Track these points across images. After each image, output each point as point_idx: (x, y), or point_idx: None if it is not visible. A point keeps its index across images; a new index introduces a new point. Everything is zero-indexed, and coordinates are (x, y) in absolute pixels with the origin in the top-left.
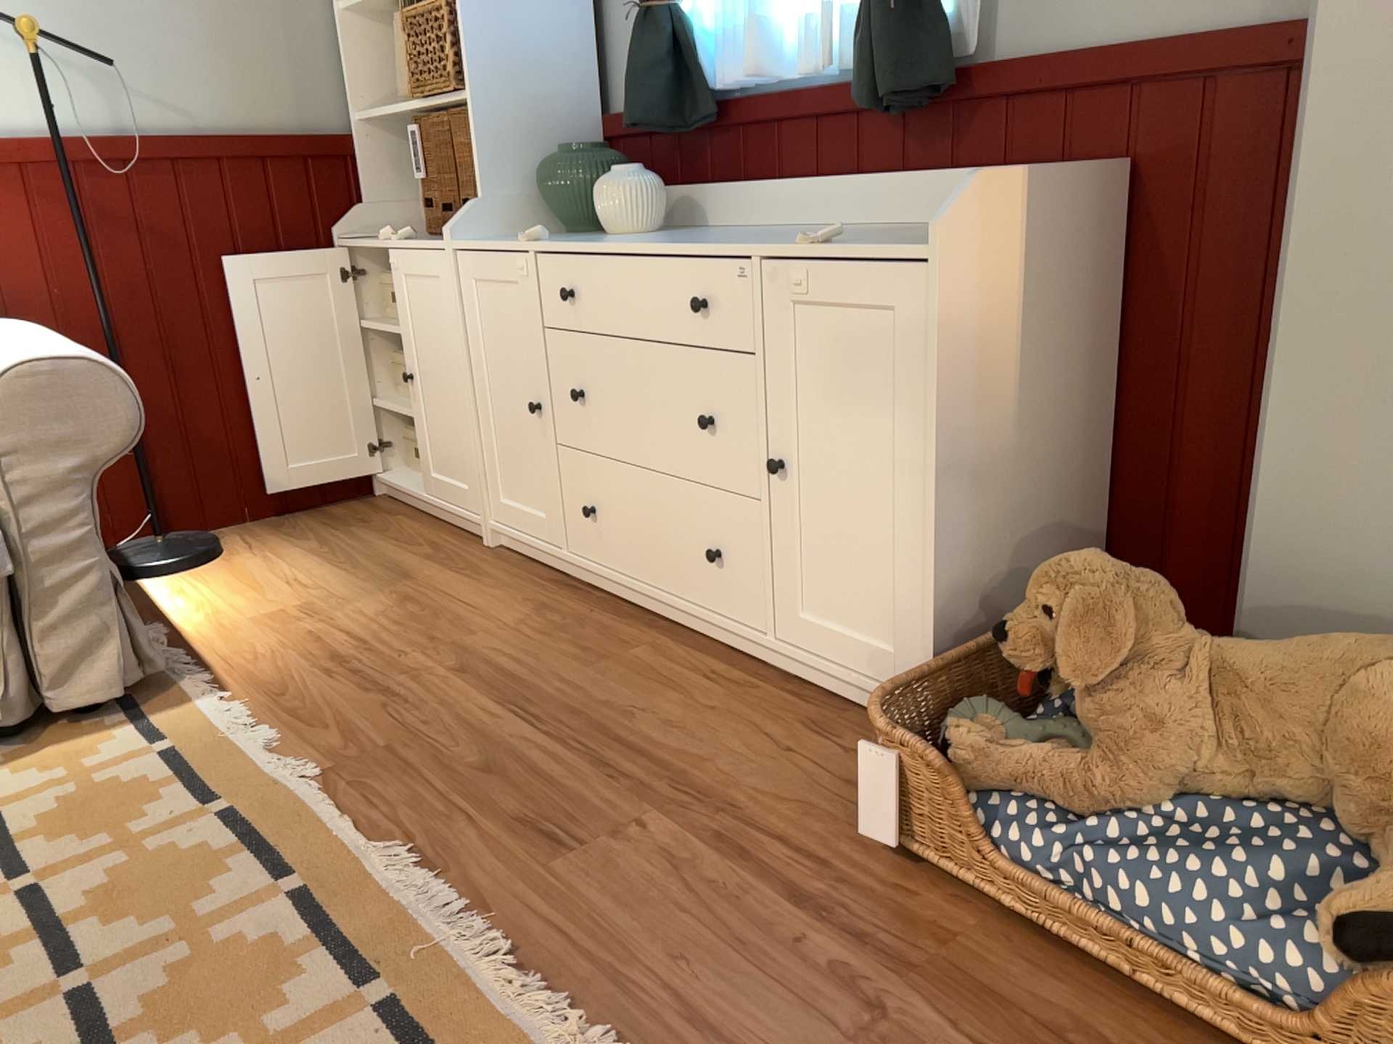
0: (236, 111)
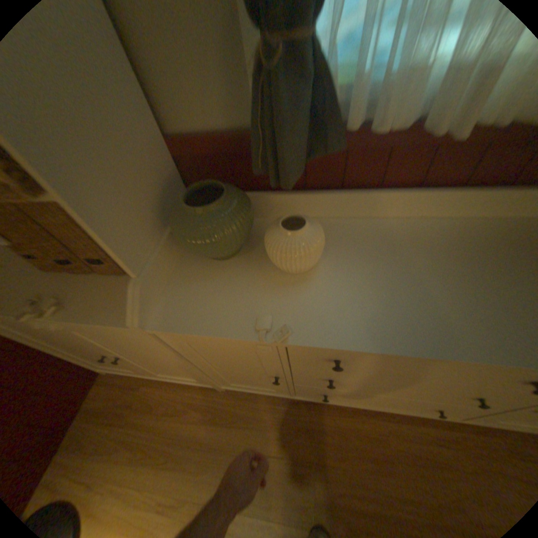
0: None
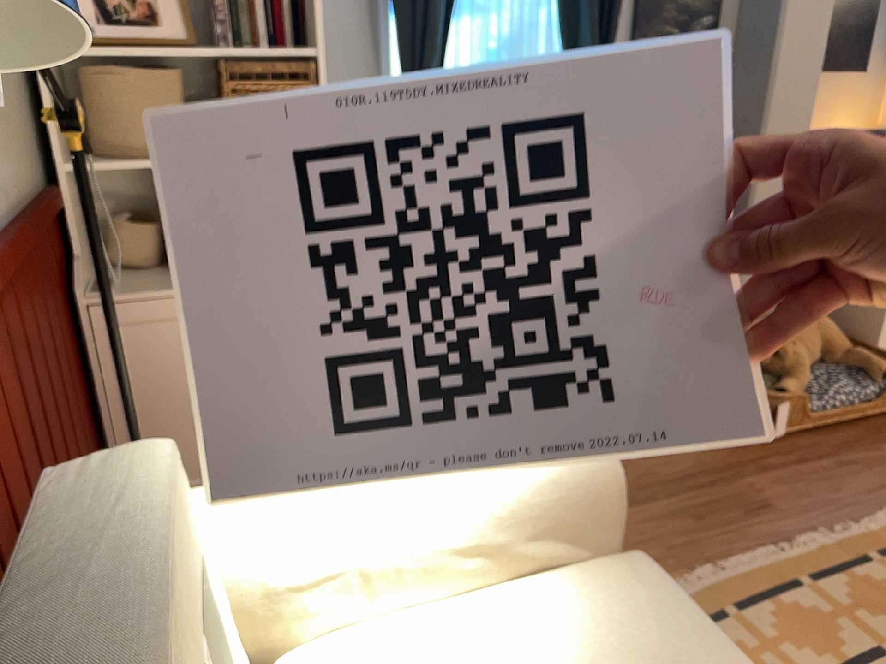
0: (11, 176)
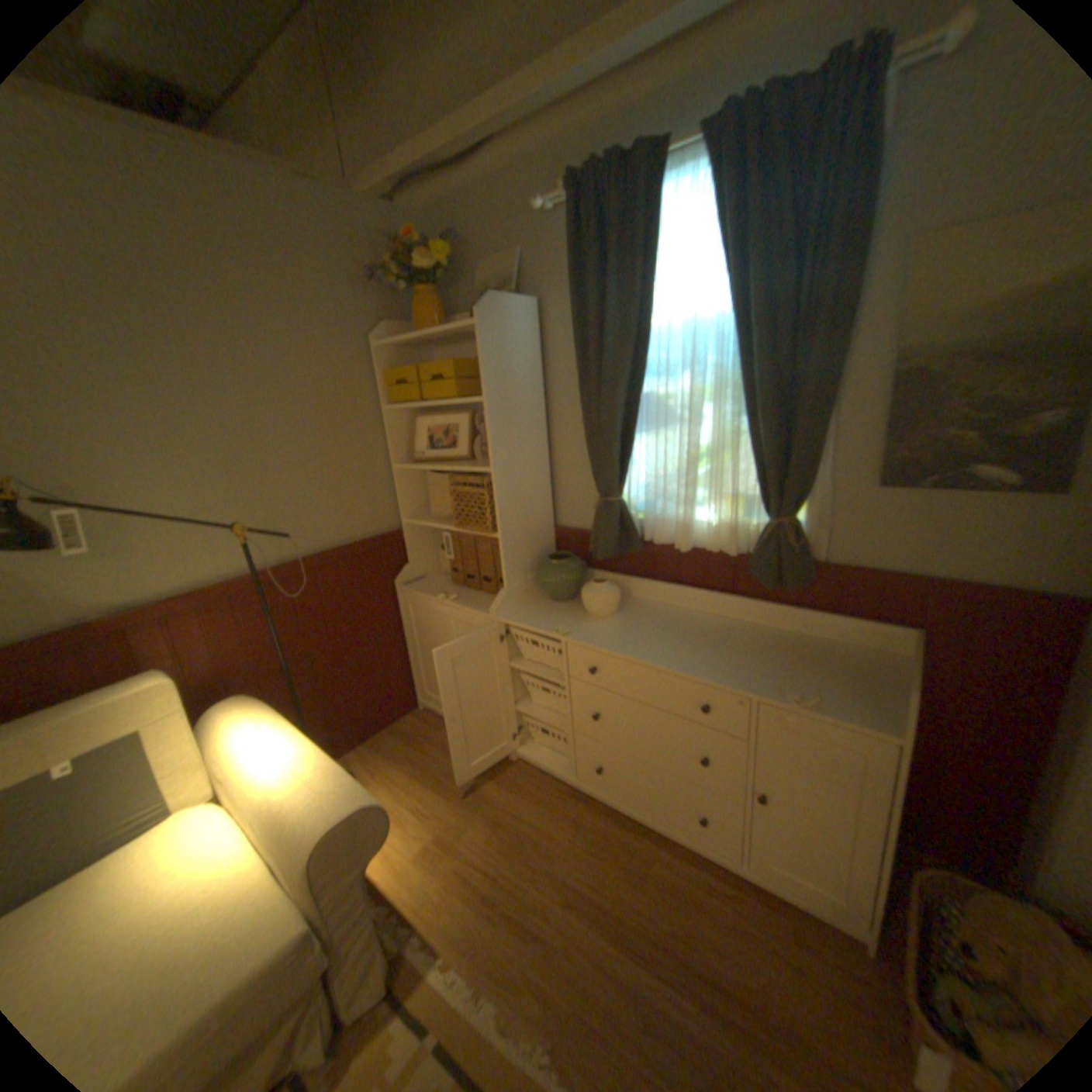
0: (342, 529)
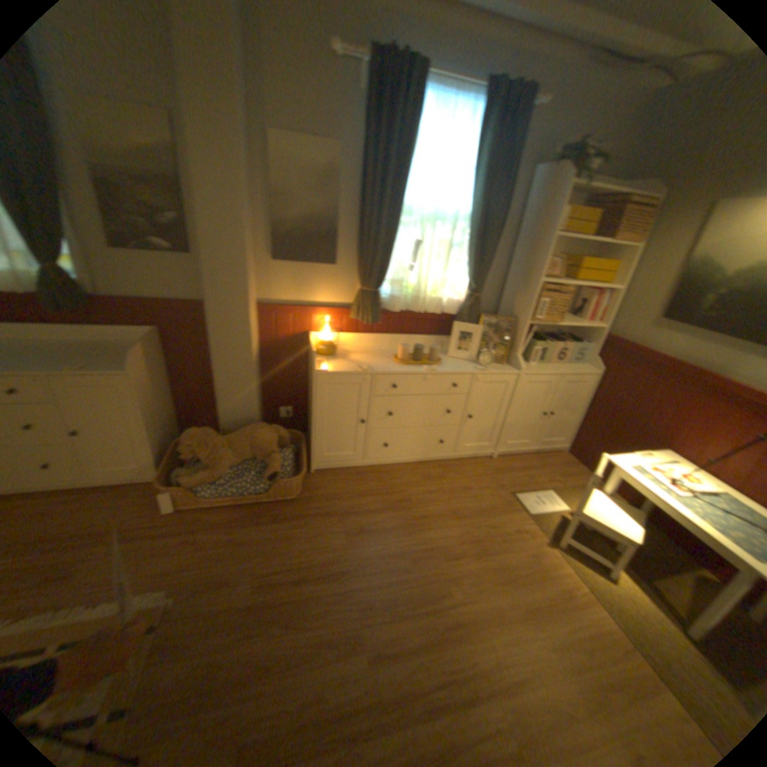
0: None
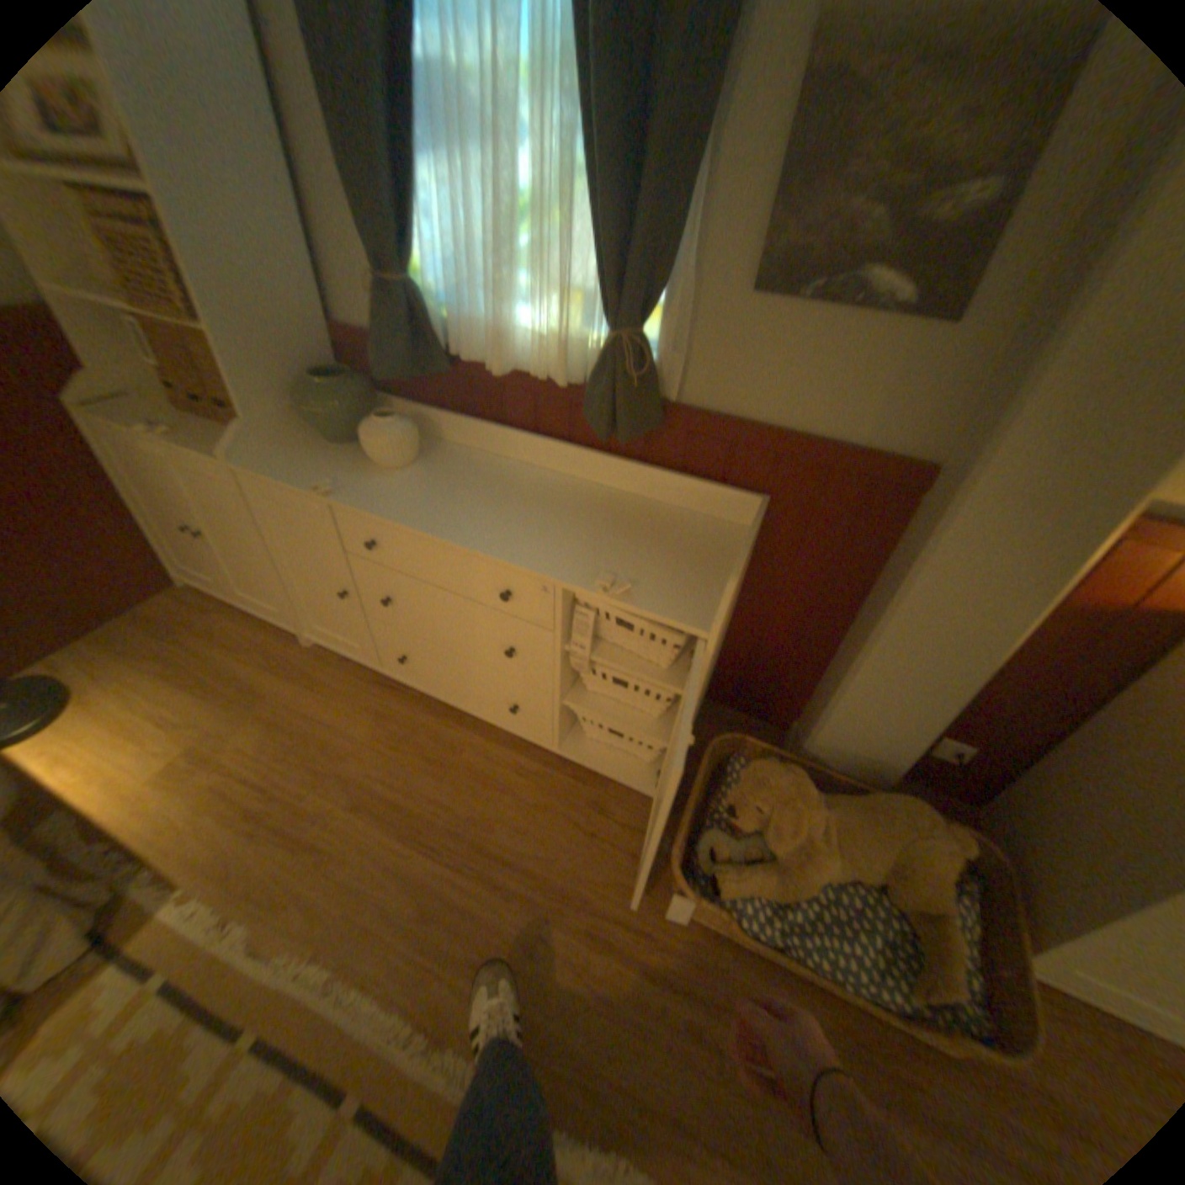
0: None
